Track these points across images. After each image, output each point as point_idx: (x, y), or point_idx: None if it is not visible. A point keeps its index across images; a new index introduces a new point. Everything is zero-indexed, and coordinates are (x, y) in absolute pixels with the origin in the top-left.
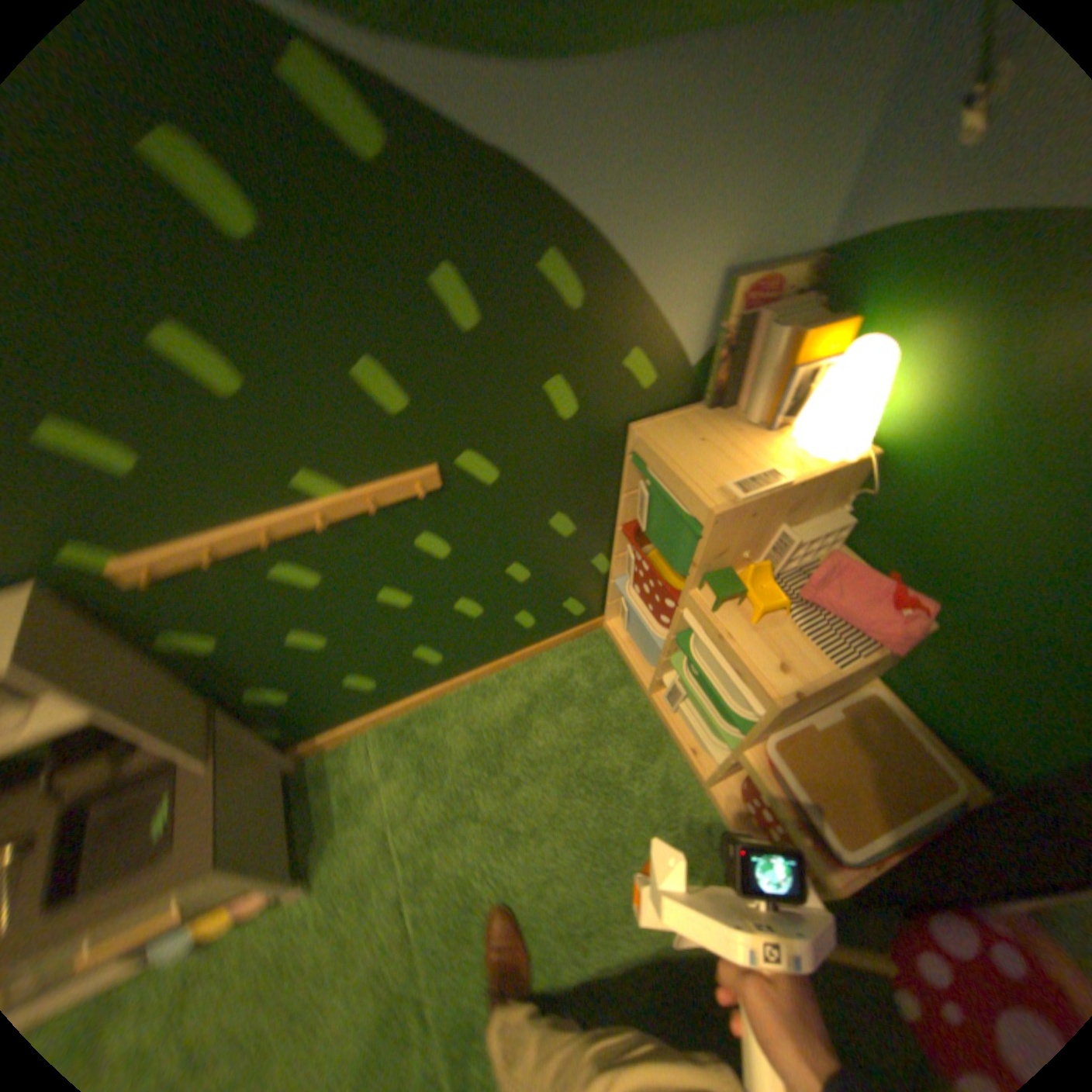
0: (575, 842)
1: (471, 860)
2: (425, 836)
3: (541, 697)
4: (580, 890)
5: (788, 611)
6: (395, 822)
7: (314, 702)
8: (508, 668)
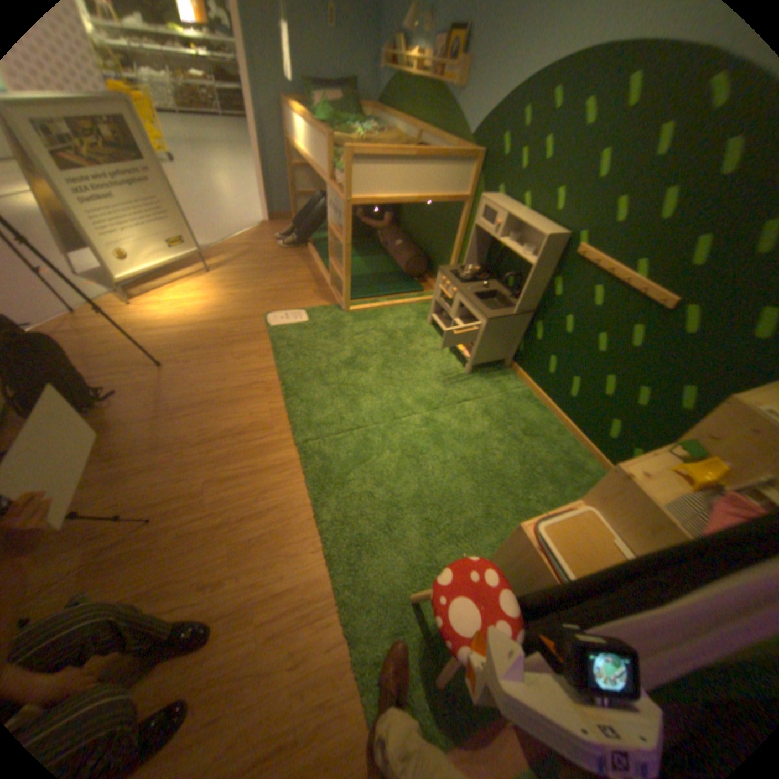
0: (499, 465)
1: (484, 424)
2: (490, 409)
3: (567, 458)
4: (480, 465)
5: (694, 493)
6: (493, 399)
7: (537, 353)
8: (578, 442)
